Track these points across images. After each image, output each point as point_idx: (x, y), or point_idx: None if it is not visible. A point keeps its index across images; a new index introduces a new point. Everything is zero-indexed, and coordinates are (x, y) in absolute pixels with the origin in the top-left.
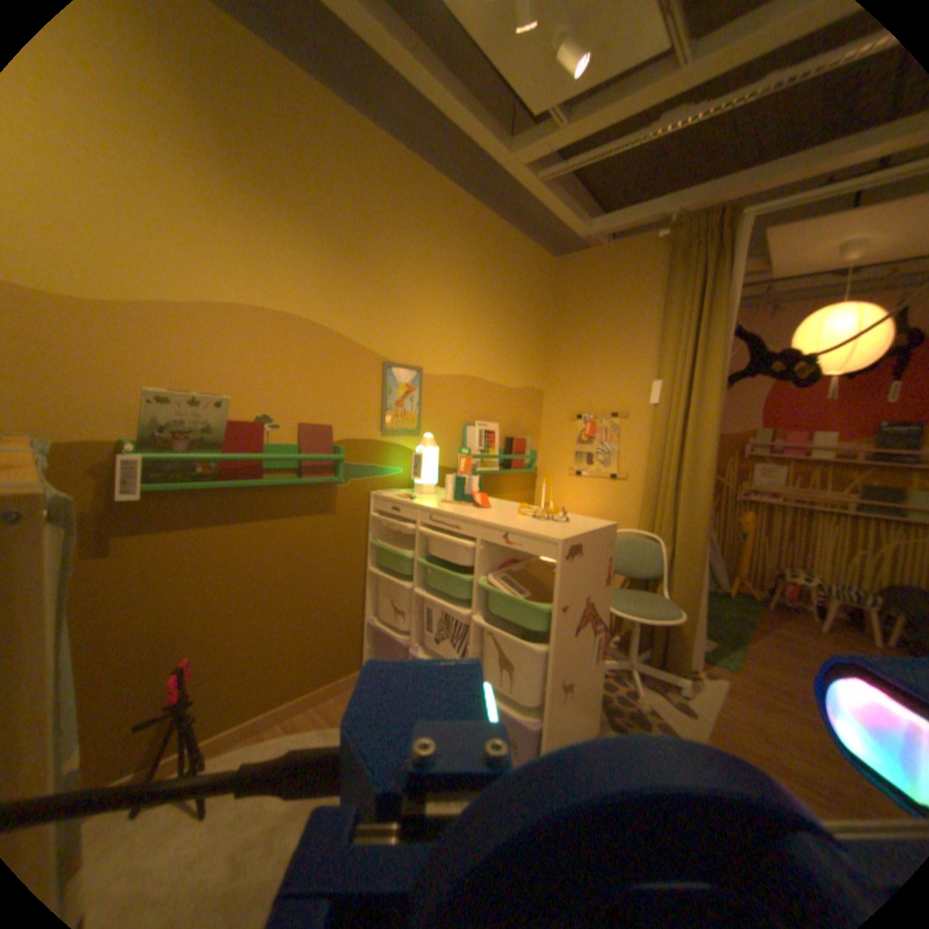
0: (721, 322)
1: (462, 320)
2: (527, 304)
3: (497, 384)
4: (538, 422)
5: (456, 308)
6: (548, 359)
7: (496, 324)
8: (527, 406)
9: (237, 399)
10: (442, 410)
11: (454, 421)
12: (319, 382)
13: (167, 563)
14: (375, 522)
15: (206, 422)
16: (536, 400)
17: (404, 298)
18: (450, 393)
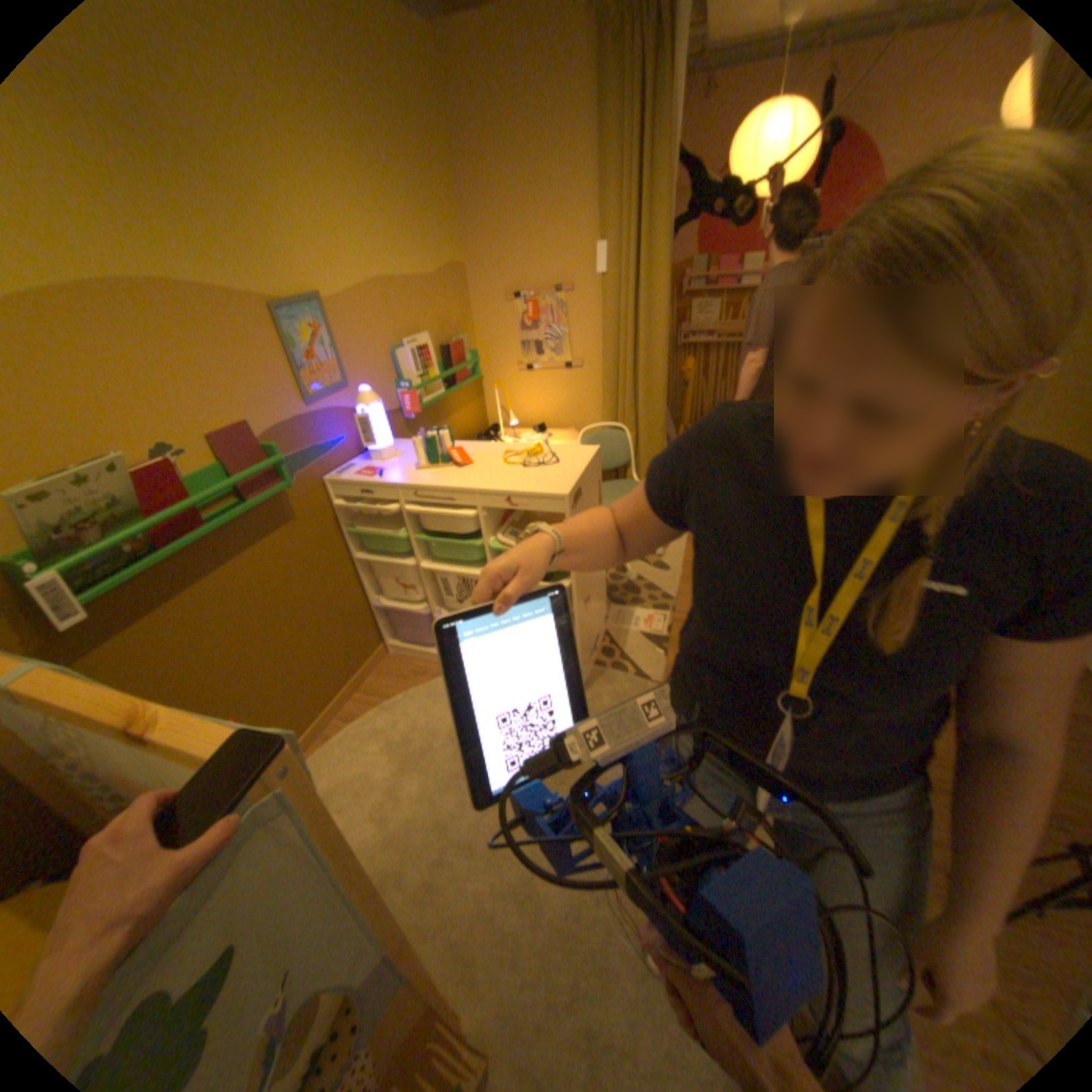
0: (663, 156)
1: (338, 191)
2: (412, 130)
3: (409, 276)
4: (466, 310)
5: (324, 173)
6: (458, 214)
7: (383, 181)
8: (450, 293)
9: (107, 438)
10: (360, 341)
11: (378, 349)
12: (198, 368)
13: (146, 653)
14: (340, 508)
15: (104, 494)
16: (458, 280)
17: (249, 183)
18: (360, 312)
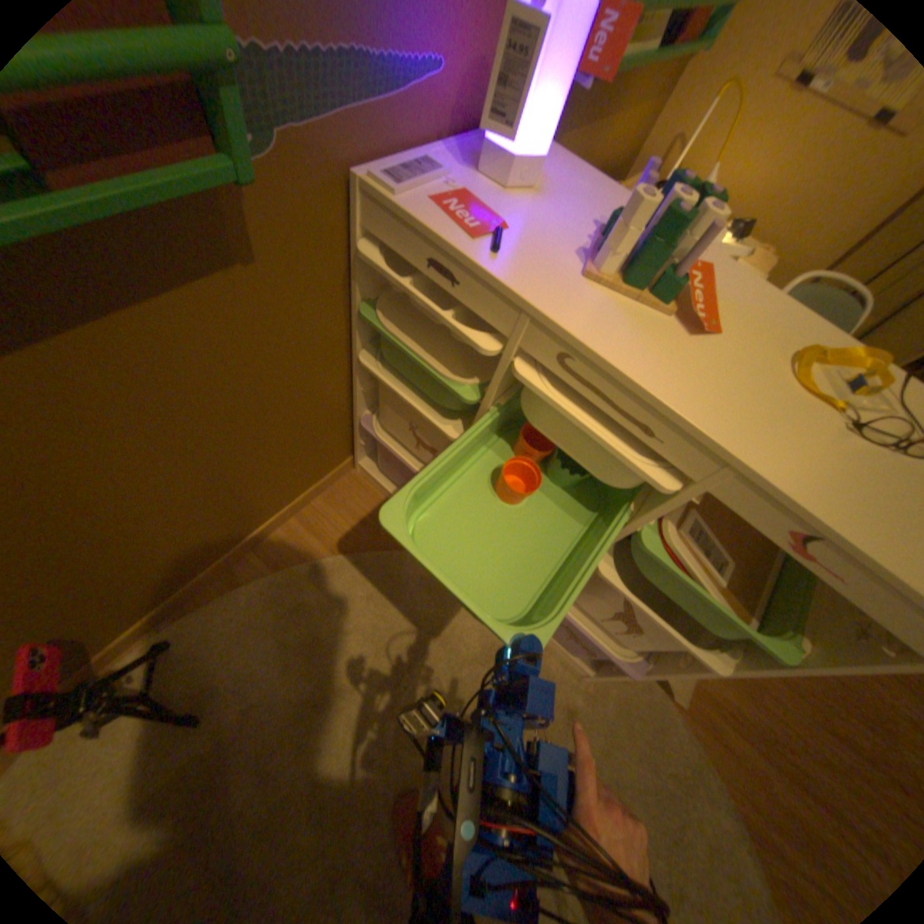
0: None
1: None
2: None
3: None
4: None
5: None
6: None
7: None
8: None
9: None
10: None
11: None
12: None
13: None
14: (367, 257)
15: None
16: None
17: None
18: None
